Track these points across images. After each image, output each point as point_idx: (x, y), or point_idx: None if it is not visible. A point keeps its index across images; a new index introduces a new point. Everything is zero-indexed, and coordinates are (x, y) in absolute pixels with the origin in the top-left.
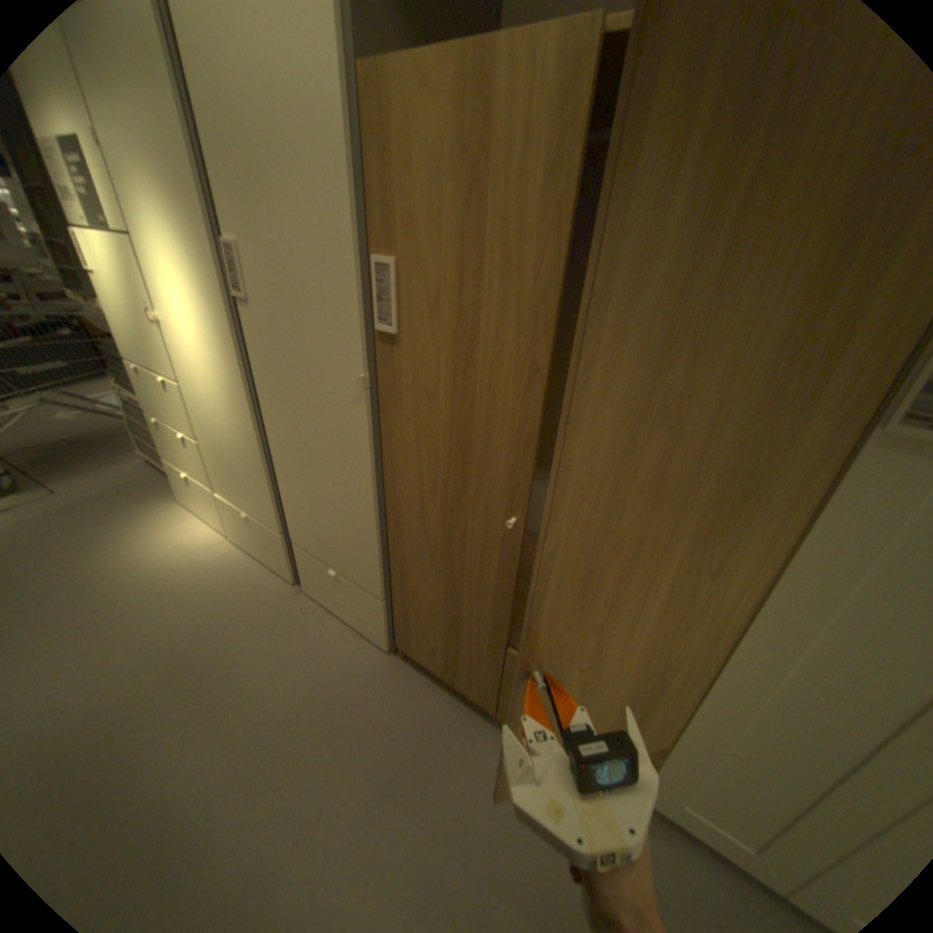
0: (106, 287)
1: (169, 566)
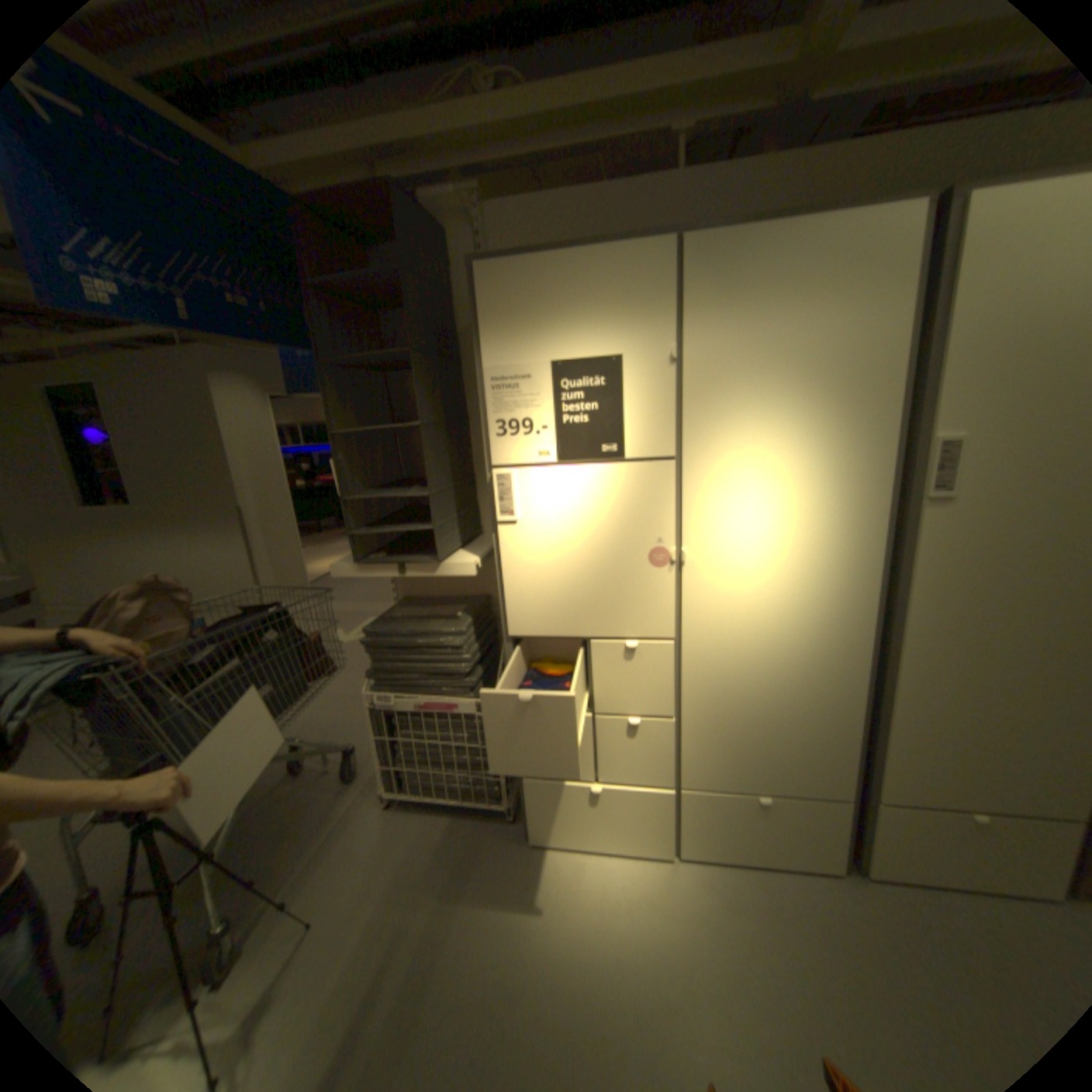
0: (537, 537)
1: (668, 944)
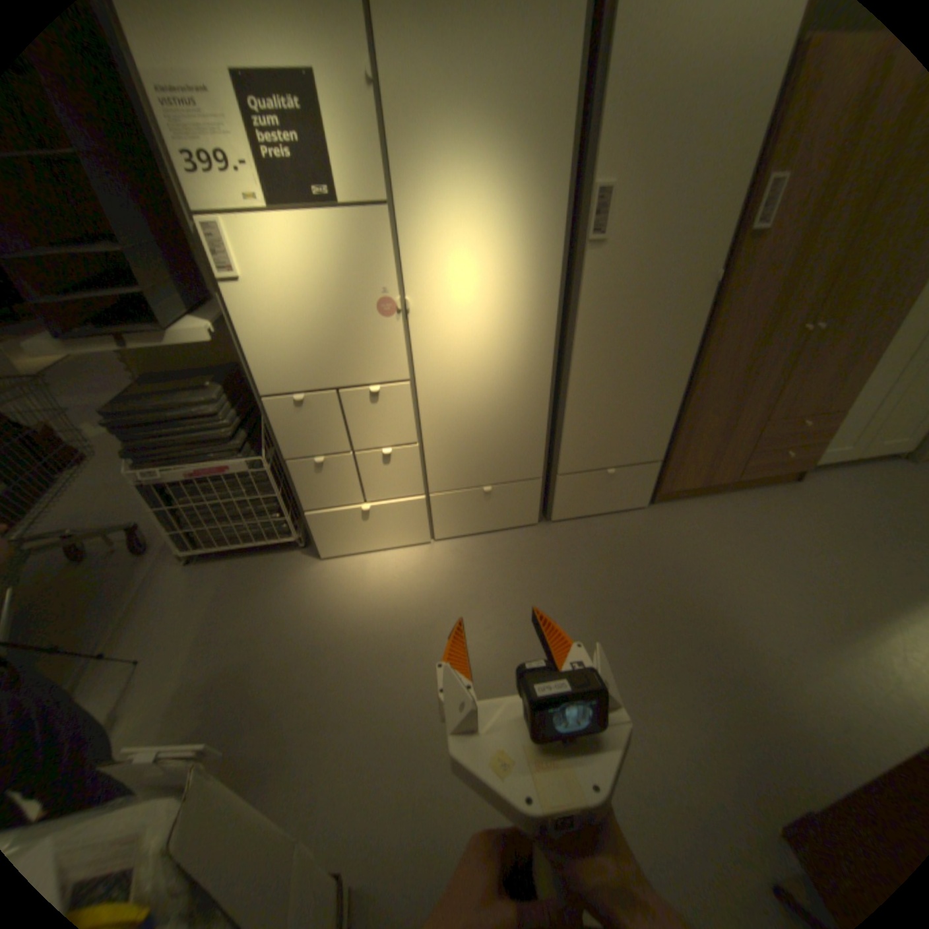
0: (265, 294)
1: (429, 590)
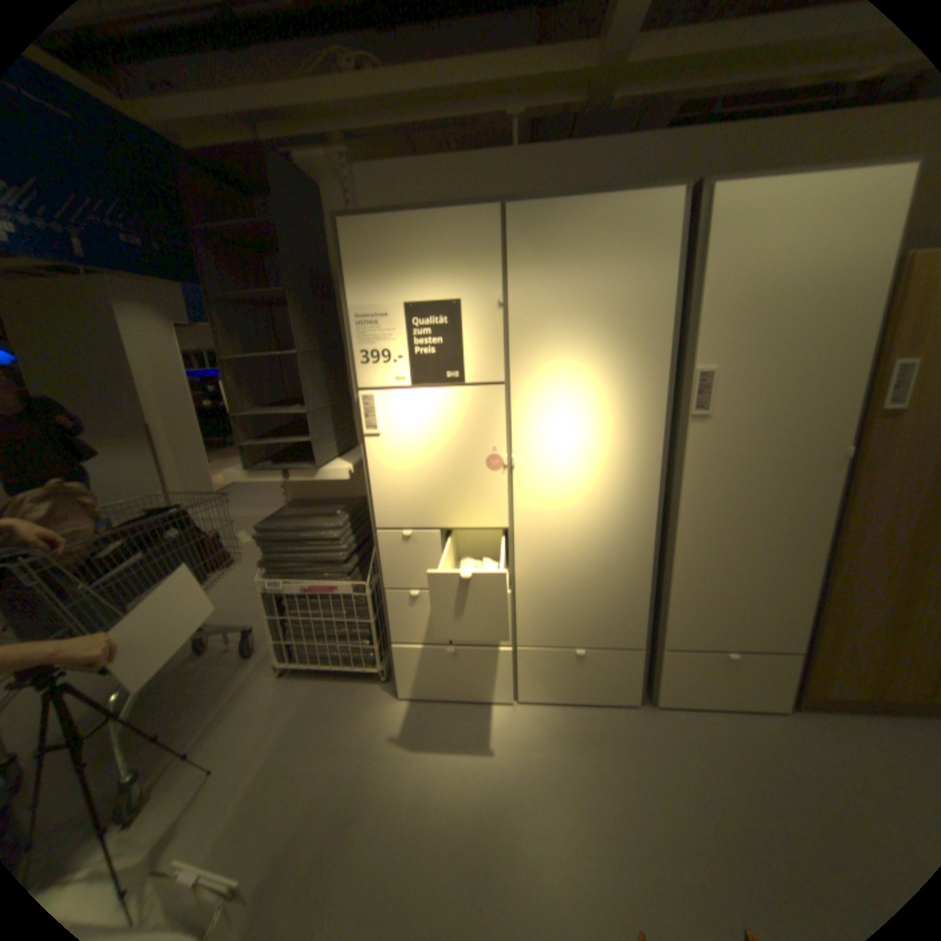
0: (397, 447)
1: (503, 765)
